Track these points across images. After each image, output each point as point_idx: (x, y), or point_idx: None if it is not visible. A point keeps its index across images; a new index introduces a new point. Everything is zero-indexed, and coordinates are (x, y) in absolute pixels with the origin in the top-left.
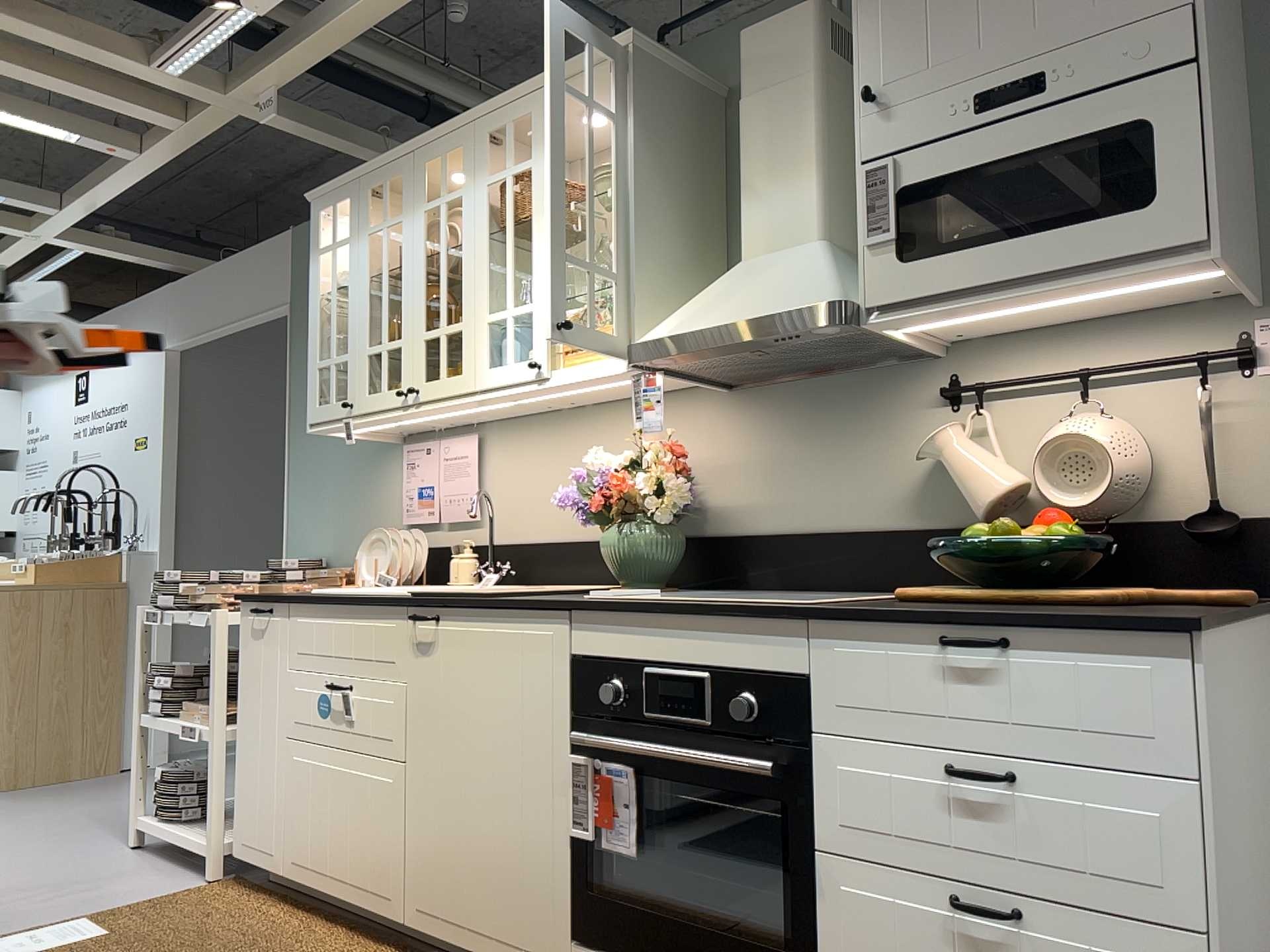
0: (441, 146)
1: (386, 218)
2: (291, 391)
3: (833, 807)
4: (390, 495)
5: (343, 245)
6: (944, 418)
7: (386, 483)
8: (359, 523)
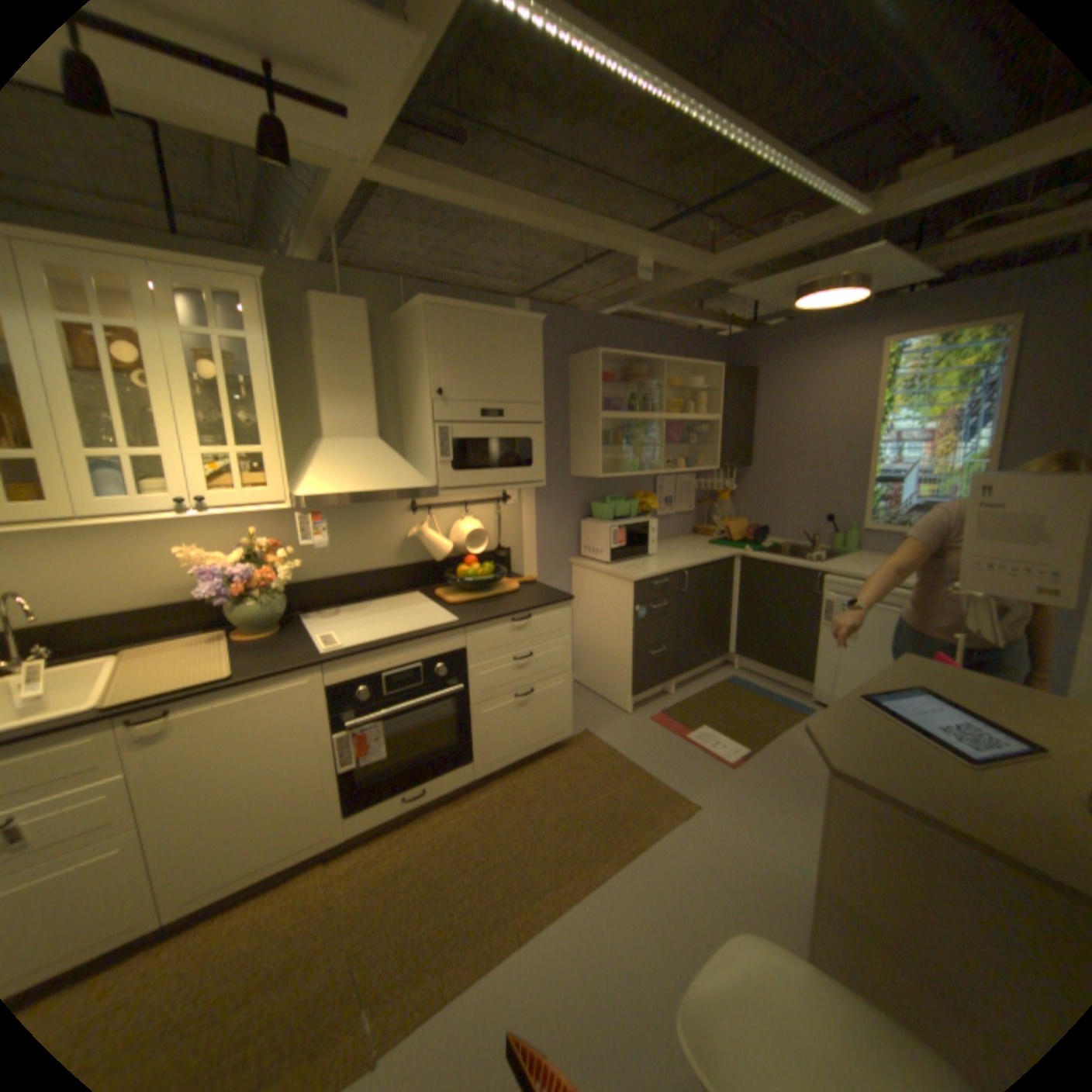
0: None
1: None
2: None
3: (476, 689)
4: None
5: None
6: (410, 518)
7: None
8: None
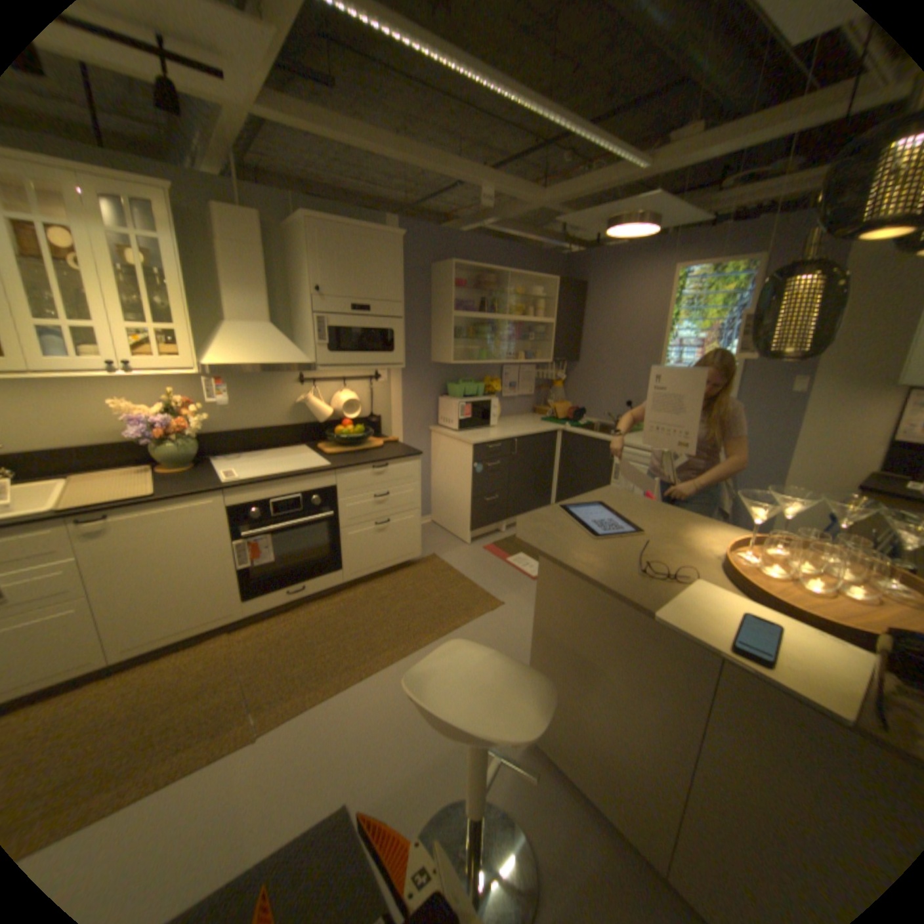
0: None
1: None
2: None
3: (344, 517)
4: None
5: None
6: (298, 388)
7: None
8: None
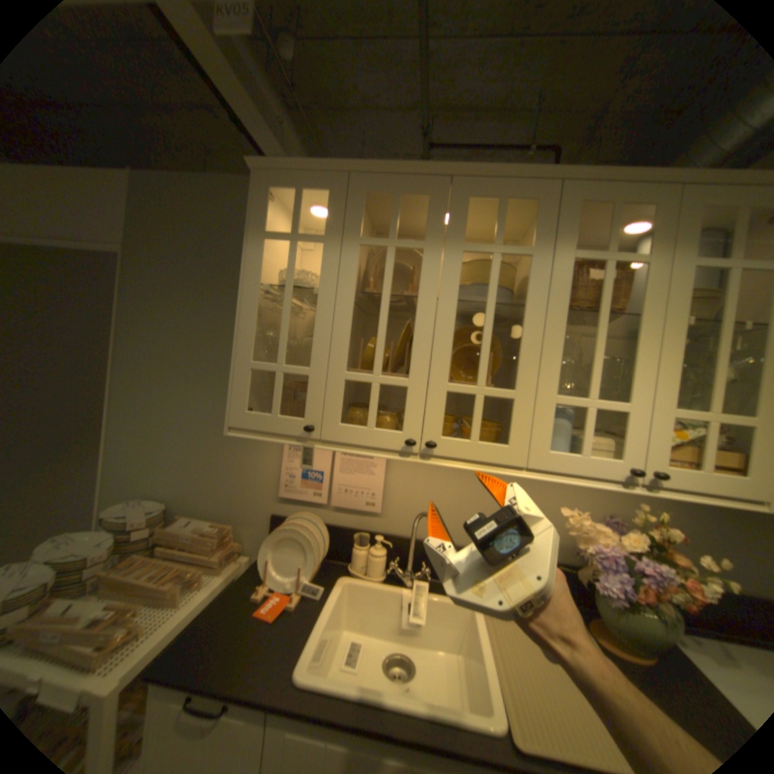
0: (500, 184)
1: (393, 233)
2: (118, 332)
3: None
4: (261, 463)
5: (311, 239)
6: None
7: (254, 451)
8: (214, 478)
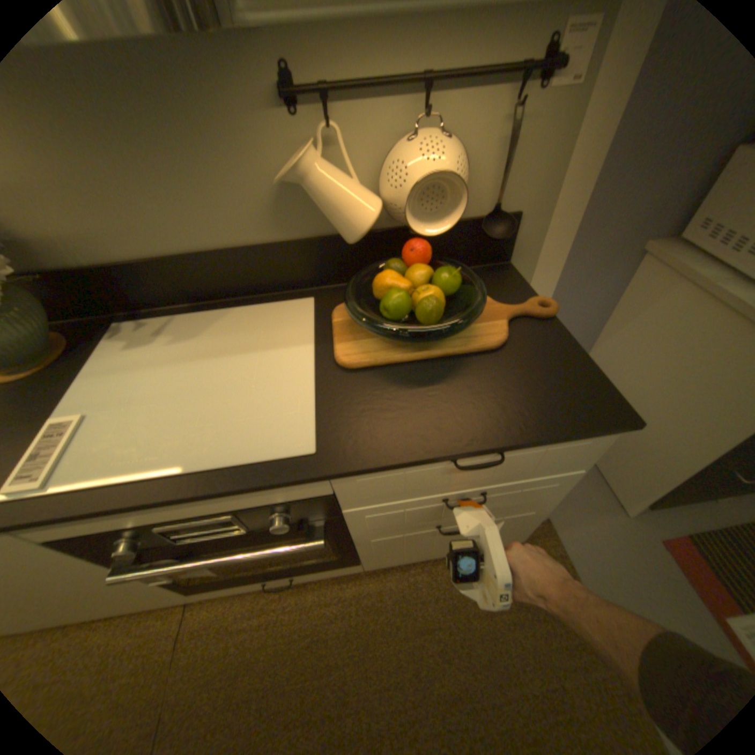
0: None
1: None
2: None
3: (361, 527)
4: None
5: None
6: (281, 123)
7: None
8: None
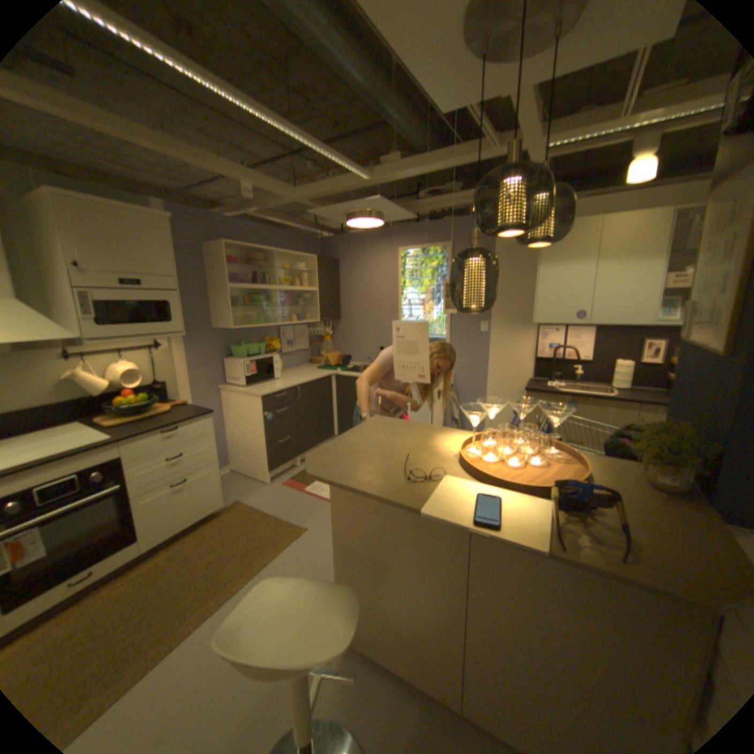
0: None
1: None
2: None
3: (134, 487)
4: None
5: None
6: (63, 363)
7: None
8: None
